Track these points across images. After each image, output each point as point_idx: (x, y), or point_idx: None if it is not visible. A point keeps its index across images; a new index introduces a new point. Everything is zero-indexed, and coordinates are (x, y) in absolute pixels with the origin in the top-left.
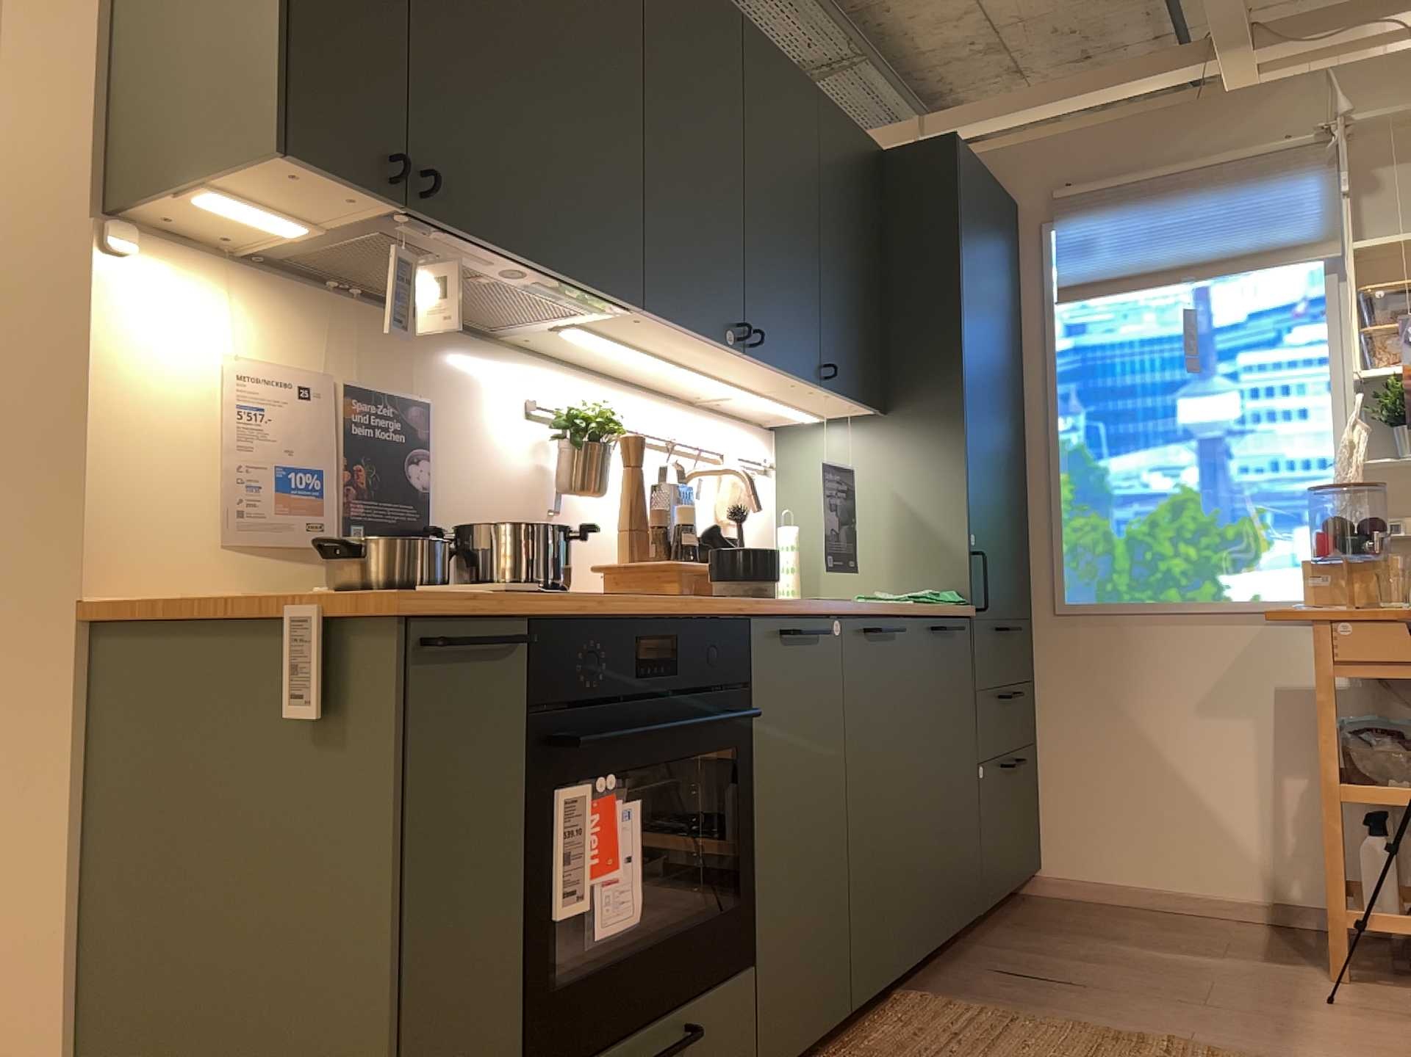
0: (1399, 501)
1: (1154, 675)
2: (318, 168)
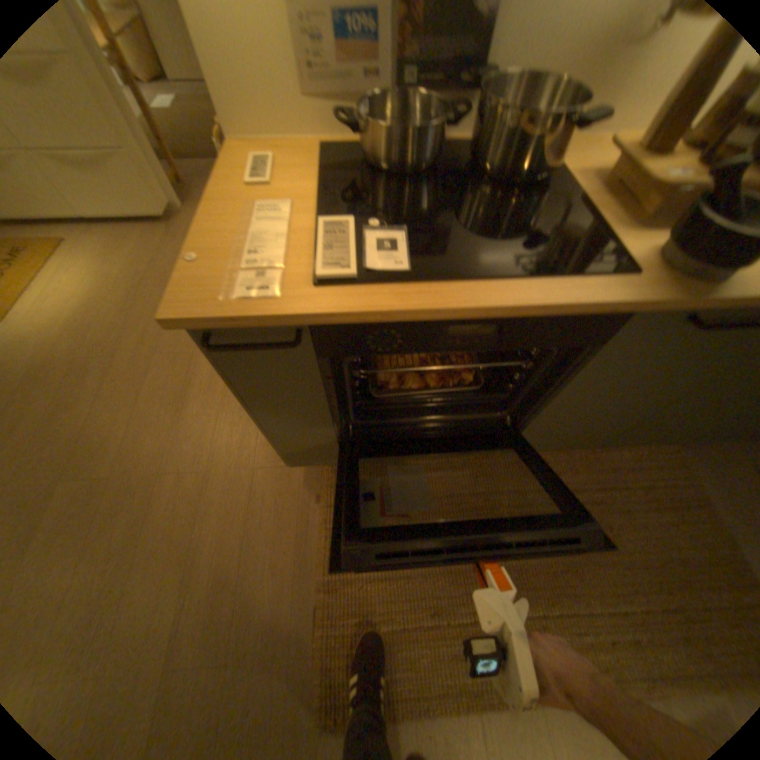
0: None
1: None
2: None
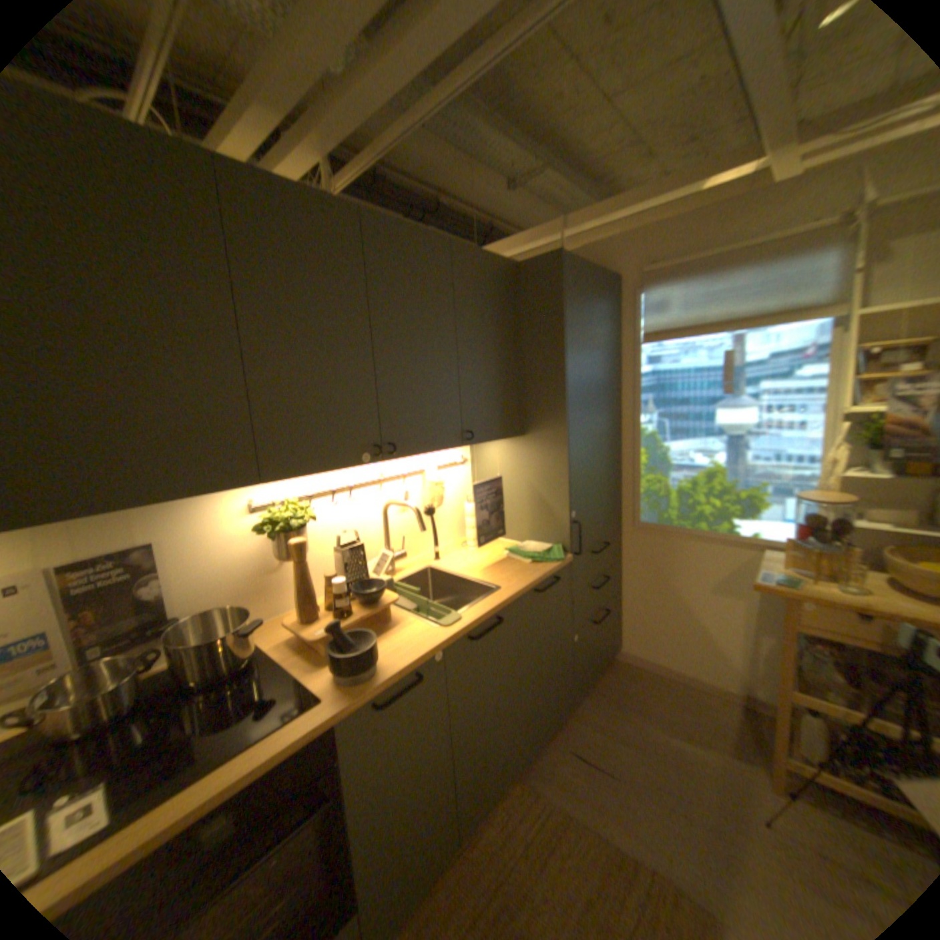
0: (869, 491)
1: (689, 569)
2: None
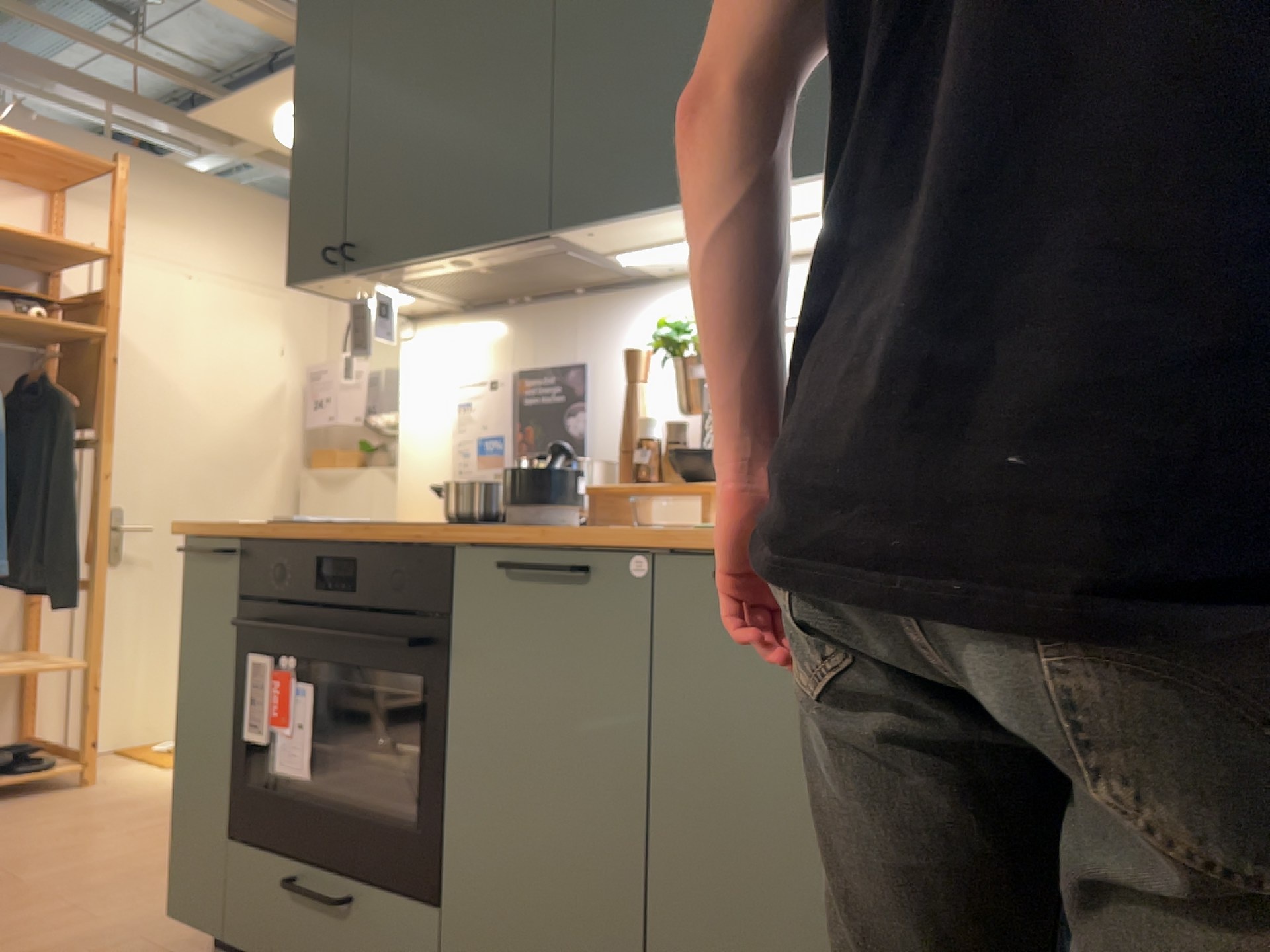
0: None
1: None
2: (308, 280)
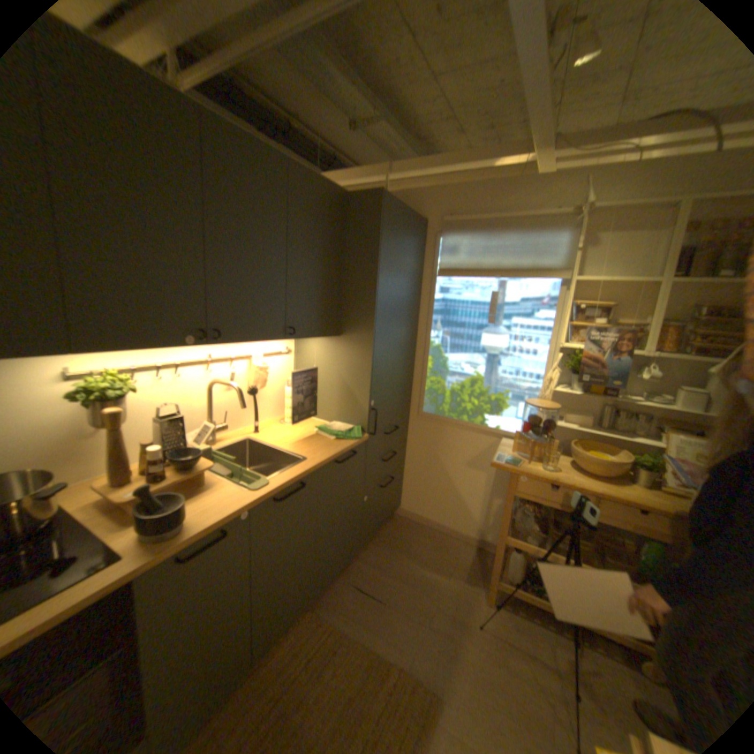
0: (568, 402)
1: (452, 449)
2: None
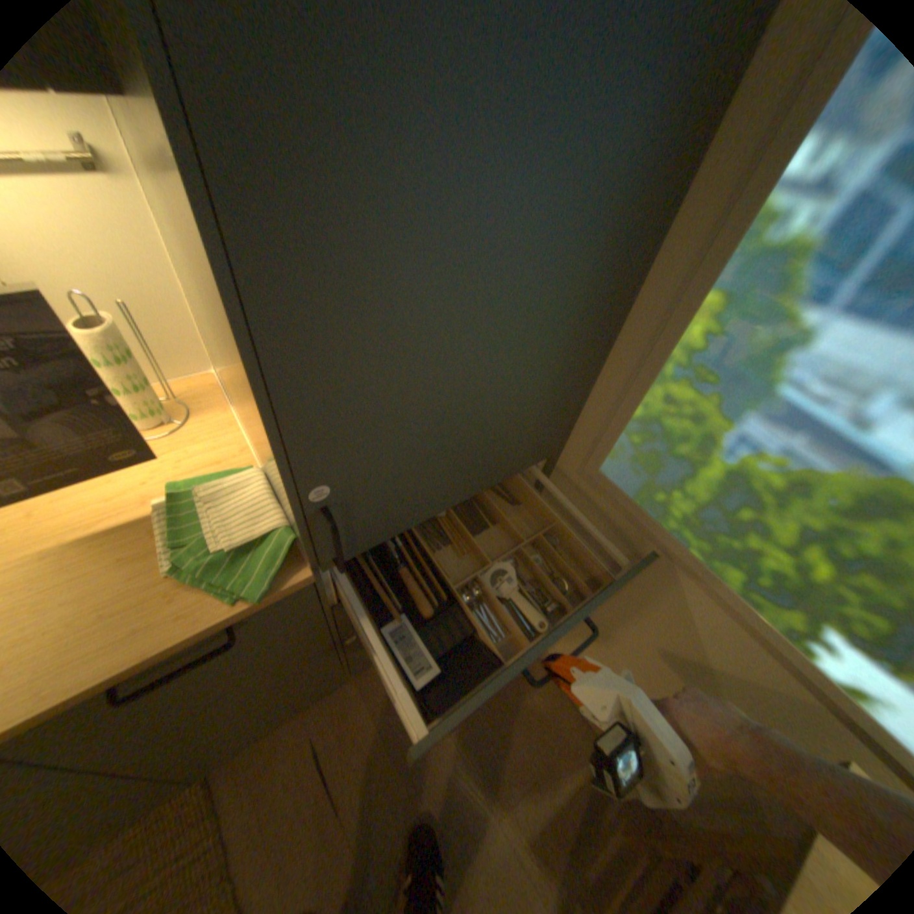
0: None
1: (647, 599)
2: None
